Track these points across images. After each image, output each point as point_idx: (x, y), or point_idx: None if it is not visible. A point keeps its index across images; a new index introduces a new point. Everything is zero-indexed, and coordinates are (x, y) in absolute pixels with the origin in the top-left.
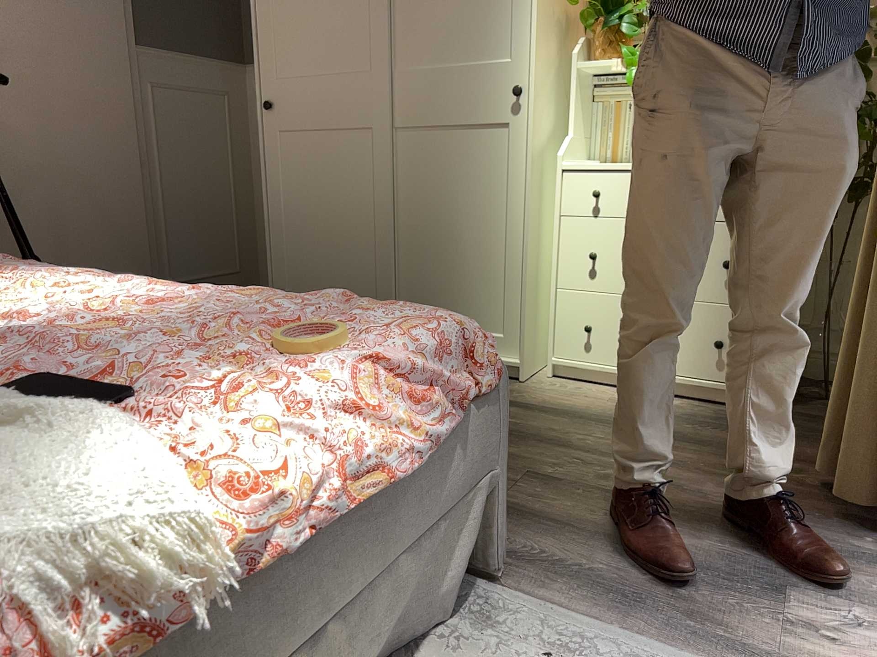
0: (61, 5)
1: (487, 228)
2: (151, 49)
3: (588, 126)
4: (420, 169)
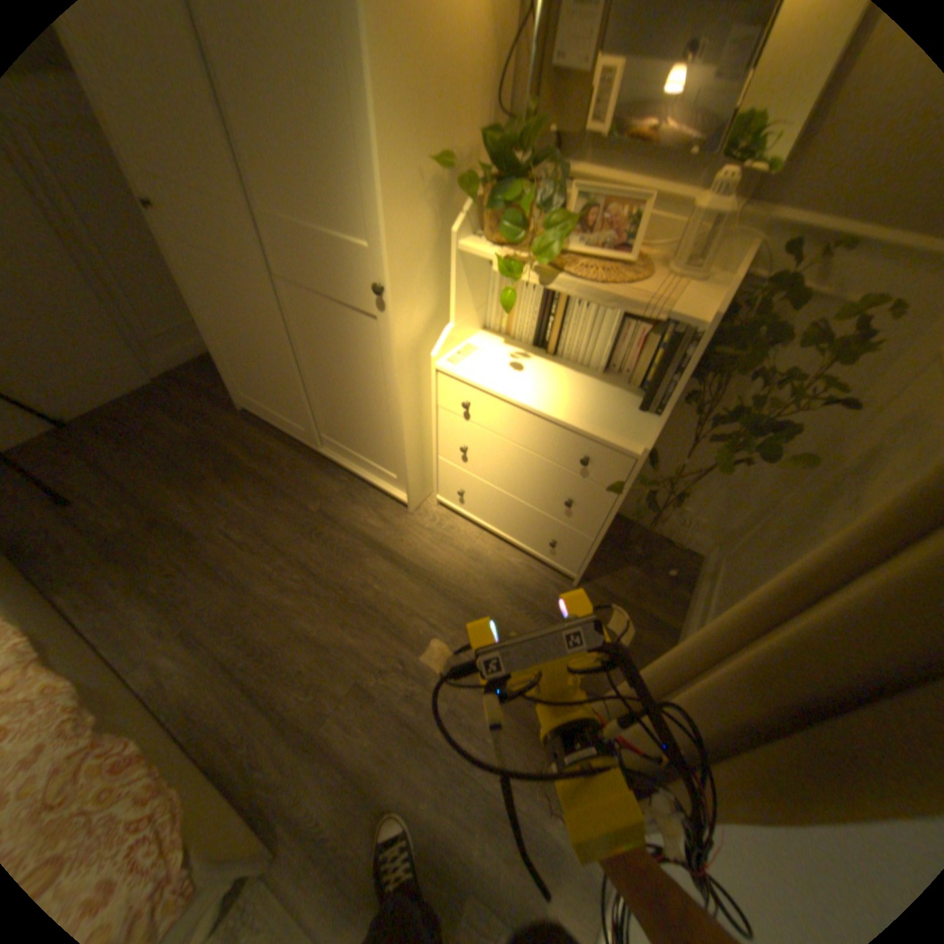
0: None
1: (374, 400)
2: None
3: (483, 294)
4: (308, 325)
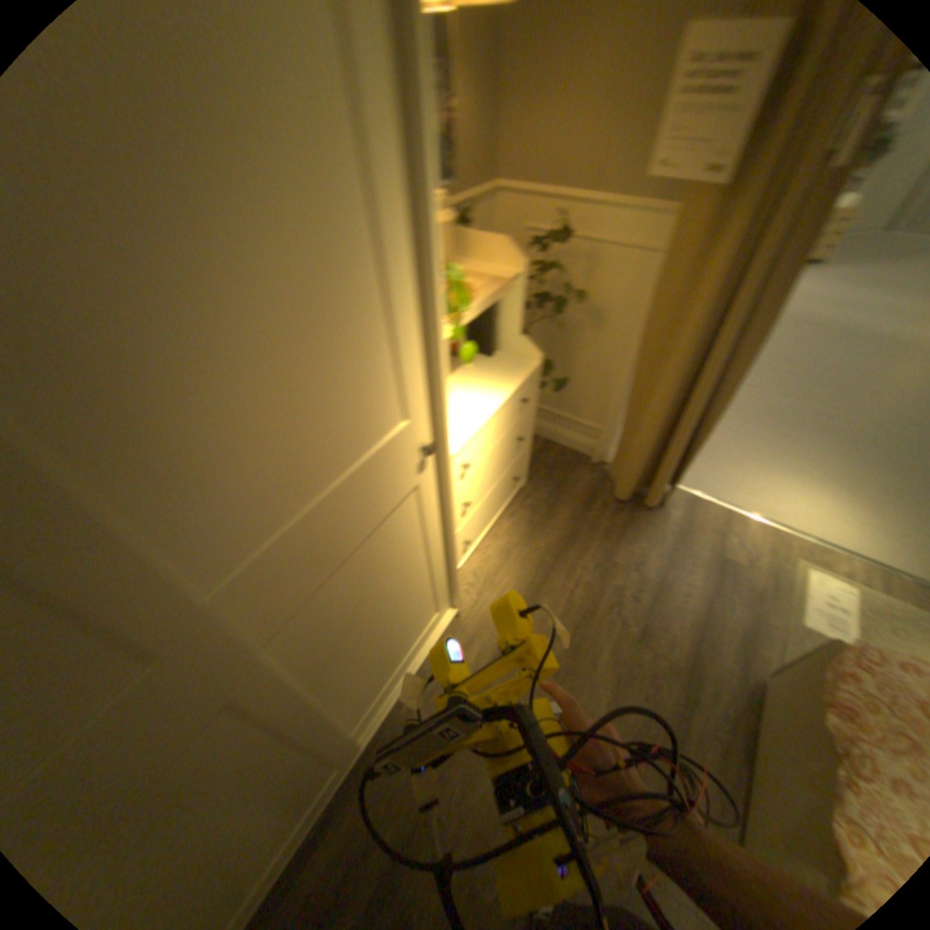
0: None
1: (413, 577)
2: None
3: None
4: (324, 628)
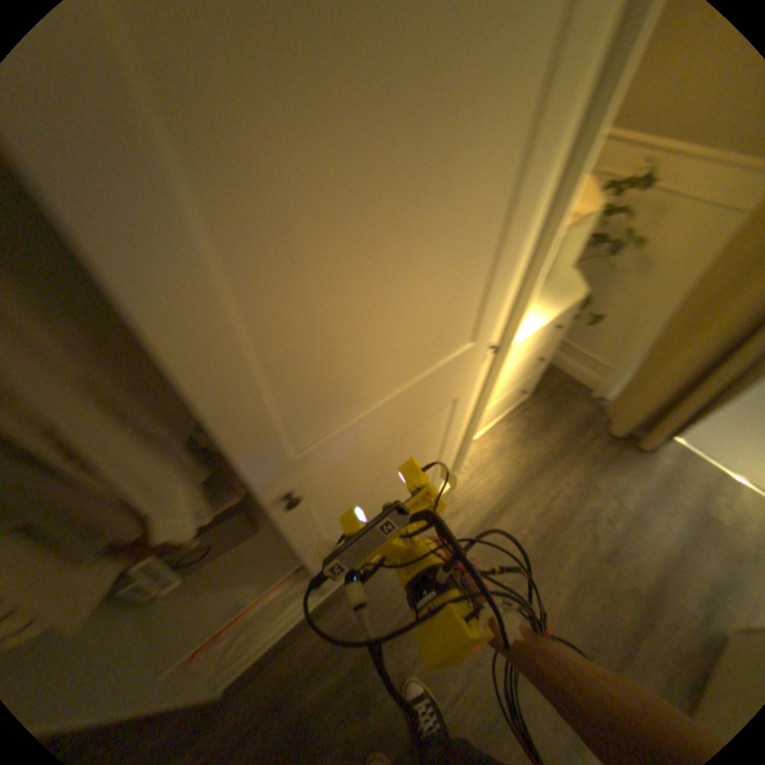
0: None
1: (437, 448)
2: None
3: None
4: (378, 466)
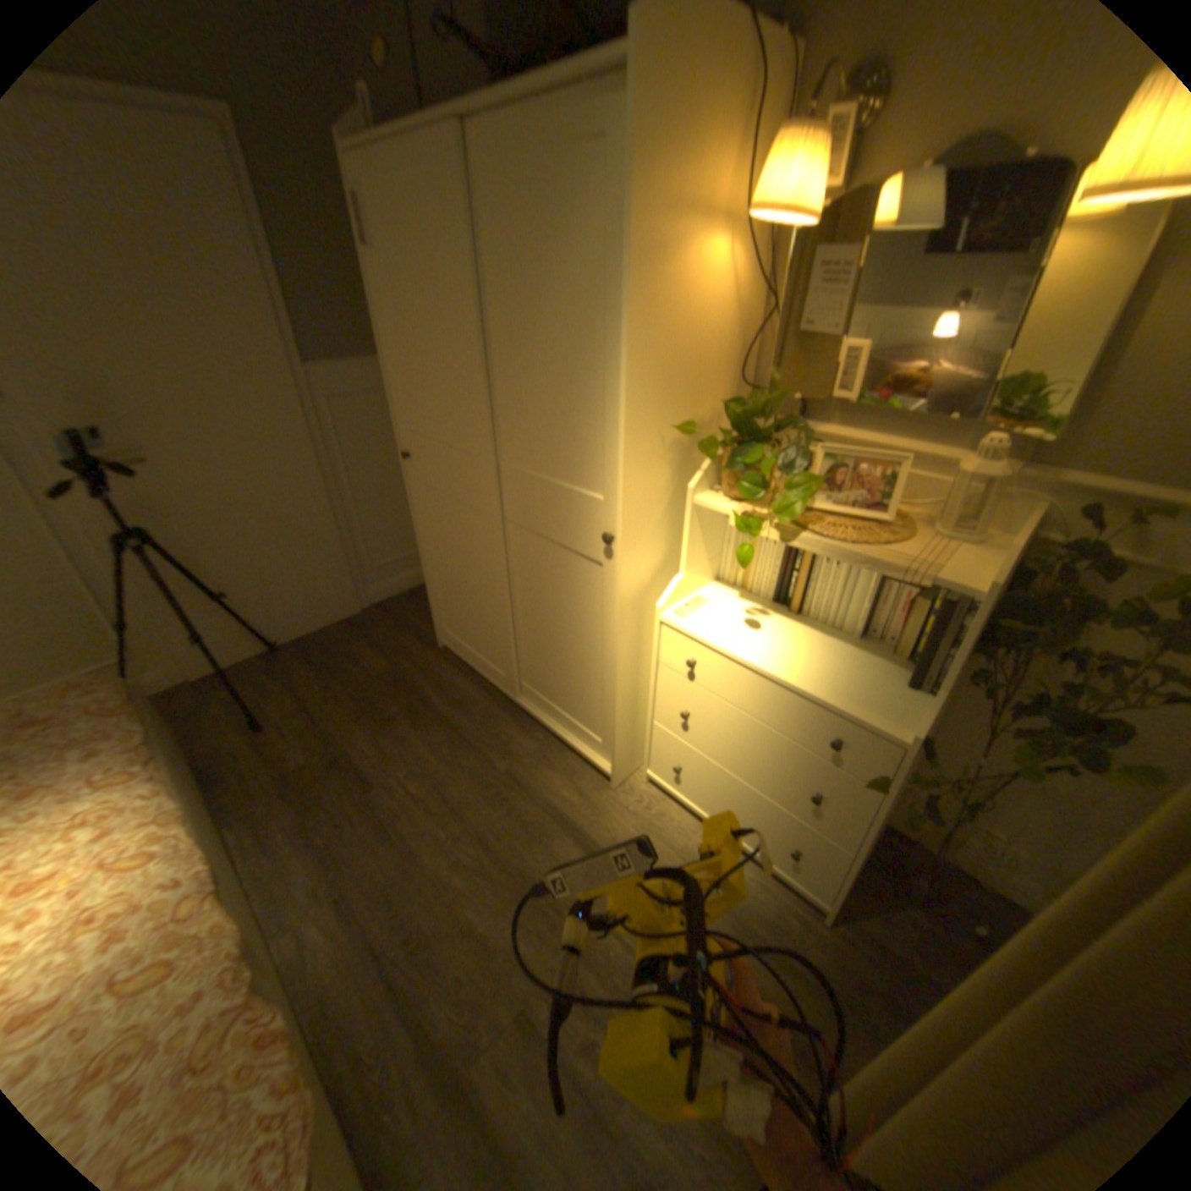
0: (198, 344)
1: (586, 648)
2: (315, 360)
3: (716, 543)
4: (529, 566)
